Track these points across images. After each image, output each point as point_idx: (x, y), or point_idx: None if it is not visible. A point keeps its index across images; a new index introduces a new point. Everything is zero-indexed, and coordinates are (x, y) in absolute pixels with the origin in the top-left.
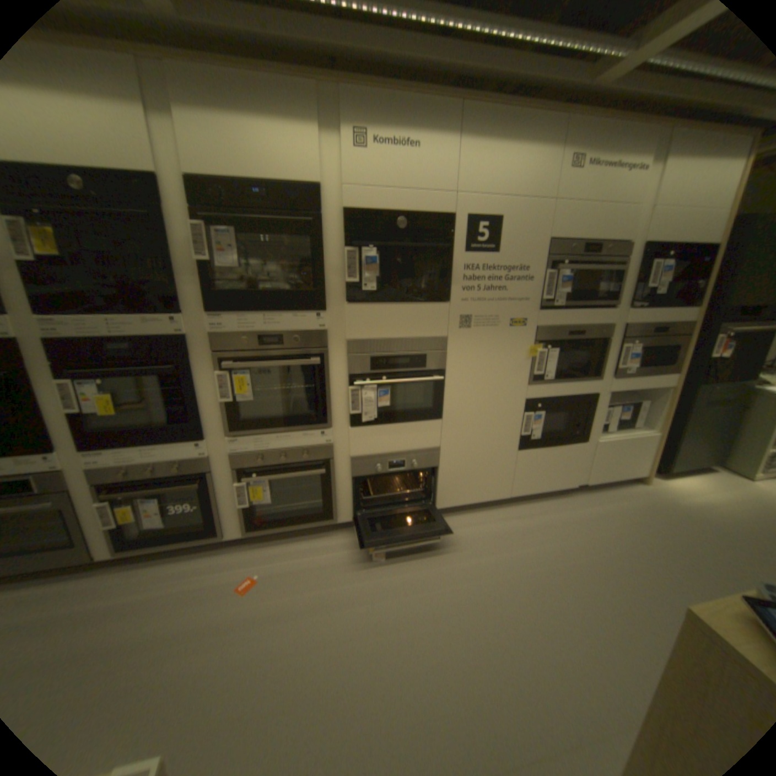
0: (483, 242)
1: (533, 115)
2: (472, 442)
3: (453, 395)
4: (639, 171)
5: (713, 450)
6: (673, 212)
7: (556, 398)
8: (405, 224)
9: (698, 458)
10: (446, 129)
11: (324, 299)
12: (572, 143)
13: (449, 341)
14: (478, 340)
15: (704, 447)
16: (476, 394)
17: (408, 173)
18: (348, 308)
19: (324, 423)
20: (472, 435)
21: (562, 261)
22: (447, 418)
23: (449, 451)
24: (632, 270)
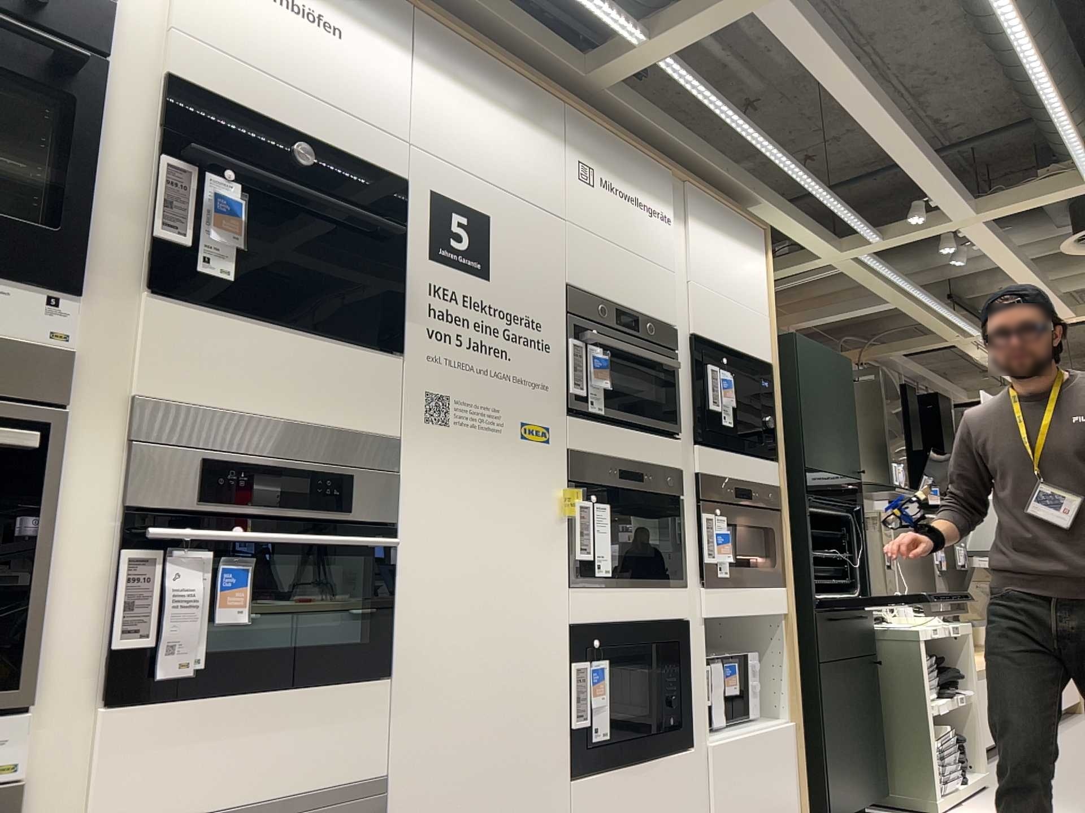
0: (460, 251)
1: (519, 84)
2: (468, 757)
3: (419, 604)
4: (661, 223)
5: (864, 759)
6: (711, 298)
7: (623, 625)
8: (314, 161)
9: (852, 780)
10: (390, 37)
11: (81, 266)
12: (575, 147)
13: (405, 451)
14: (464, 460)
15: (853, 753)
16: (470, 603)
17: (321, 74)
18: (153, 307)
19: (2, 689)
20: (468, 734)
21: (589, 330)
22: (407, 674)
23: (414, 792)
24: (683, 376)
